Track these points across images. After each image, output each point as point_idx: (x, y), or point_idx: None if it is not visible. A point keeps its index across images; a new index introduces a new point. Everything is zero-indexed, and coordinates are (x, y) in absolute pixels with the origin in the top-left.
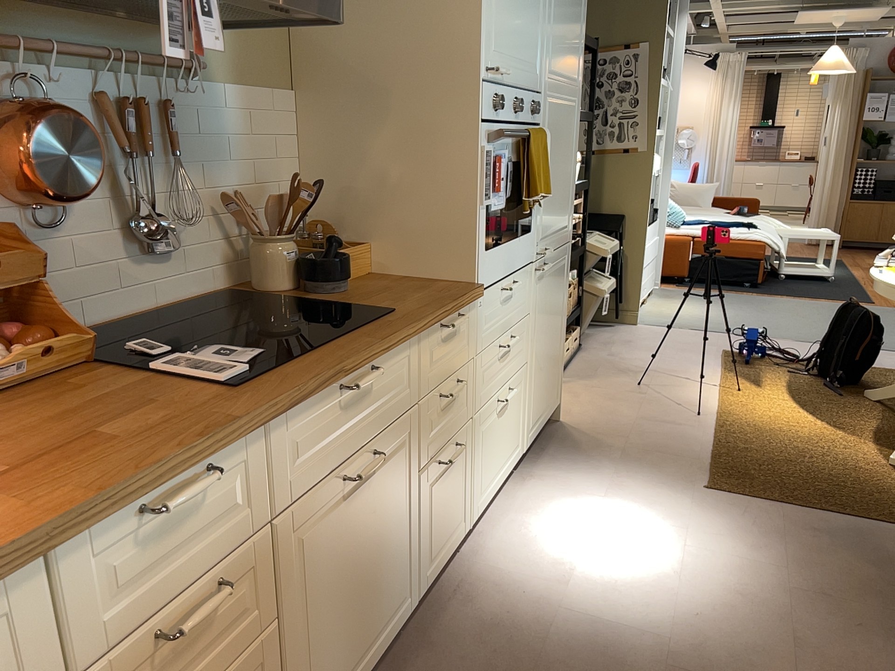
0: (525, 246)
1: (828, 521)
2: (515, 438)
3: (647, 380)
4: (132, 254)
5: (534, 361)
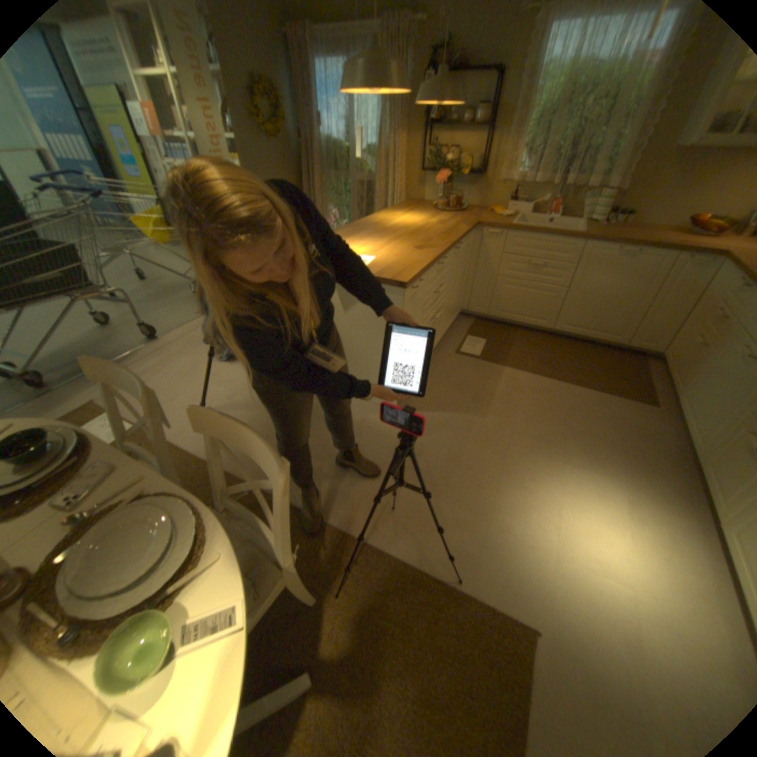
0: None
1: (438, 565)
2: None
3: None
4: None
5: None
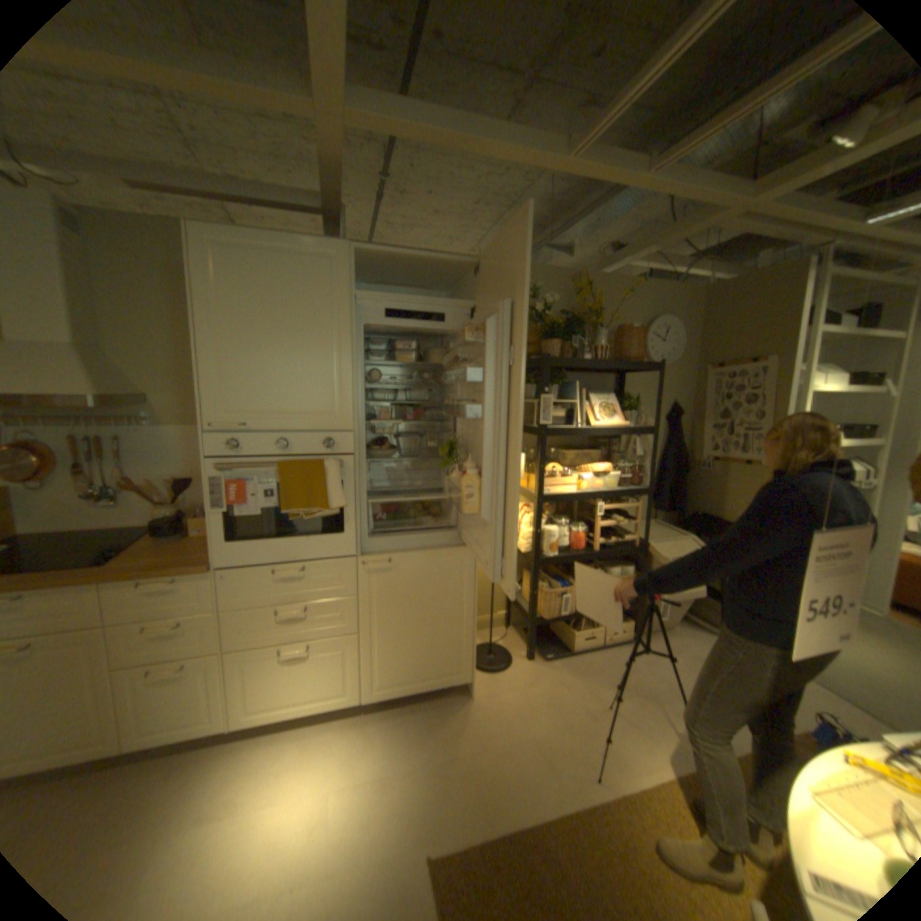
0: (325, 544)
1: None
2: (330, 689)
3: (627, 712)
4: (89, 504)
5: (373, 636)
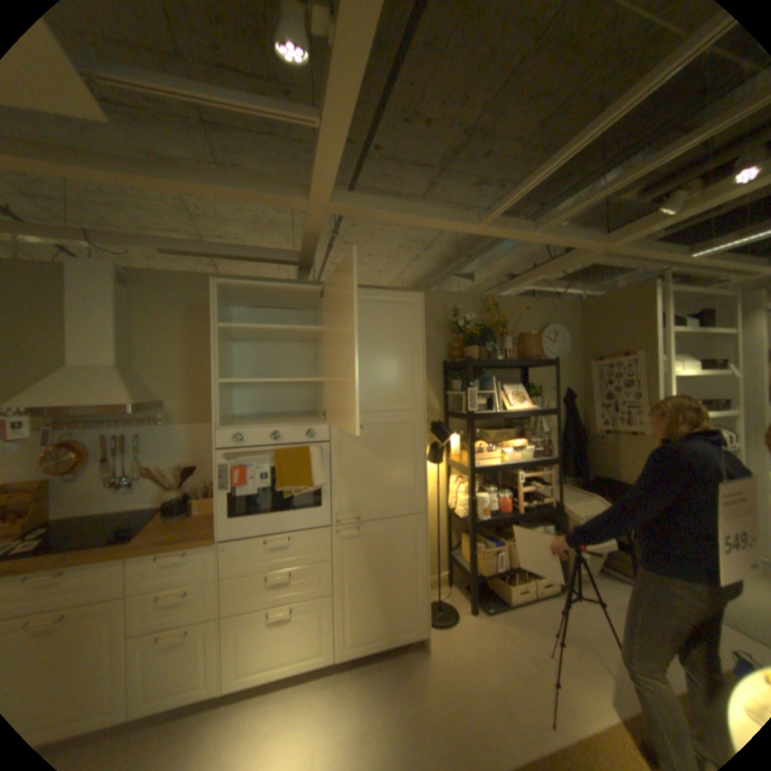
0: (307, 516)
1: None
2: (309, 648)
3: (567, 659)
4: (111, 491)
5: (345, 596)
